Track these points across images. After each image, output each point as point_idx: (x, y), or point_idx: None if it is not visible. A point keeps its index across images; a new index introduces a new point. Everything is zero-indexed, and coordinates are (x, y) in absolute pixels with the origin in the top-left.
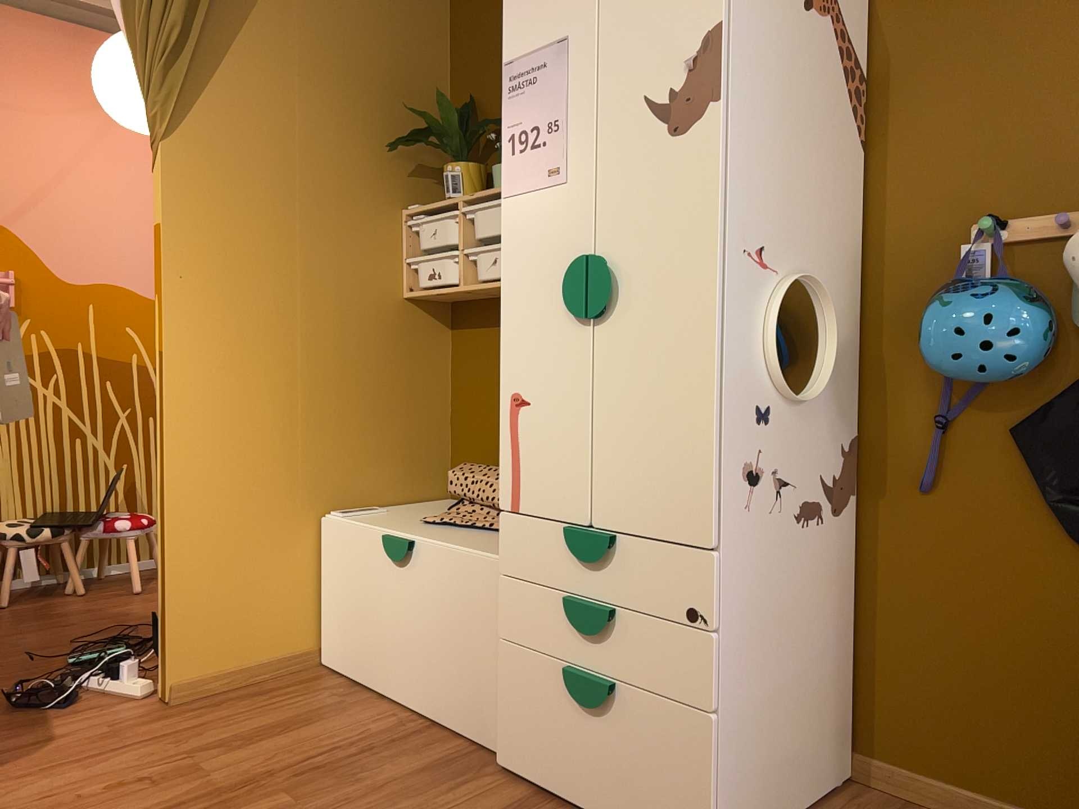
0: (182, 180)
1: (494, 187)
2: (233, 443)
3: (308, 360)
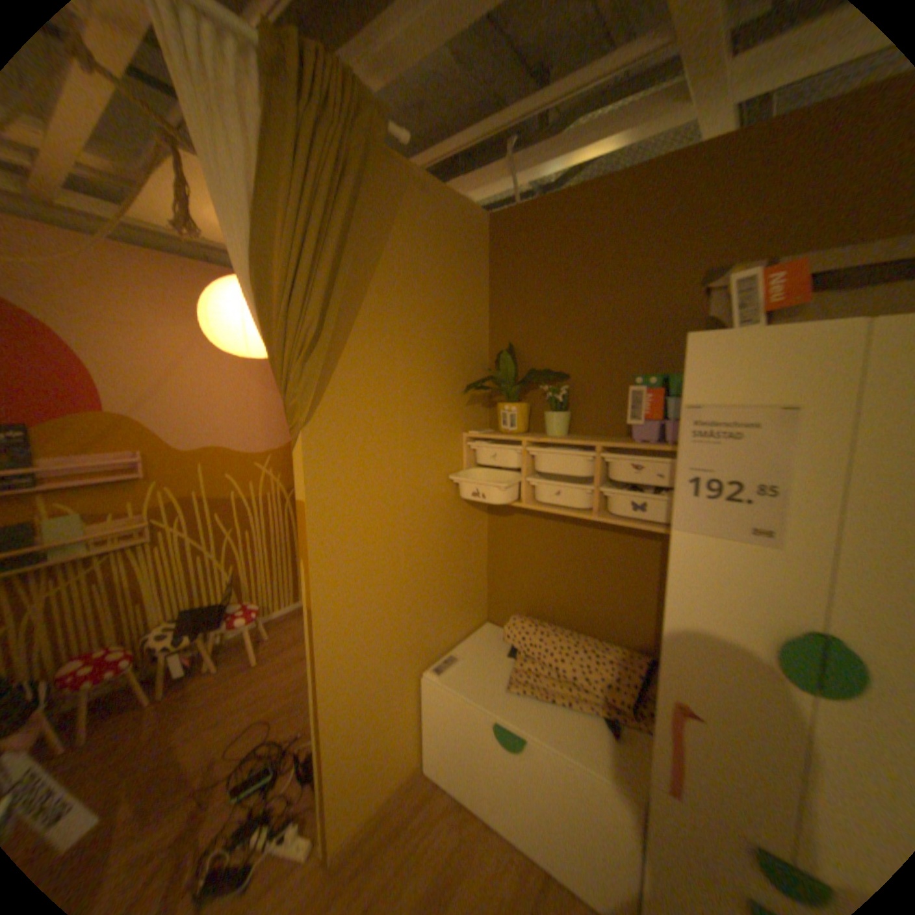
0: (318, 459)
1: (546, 427)
2: (364, 654)
3: (410, 568)
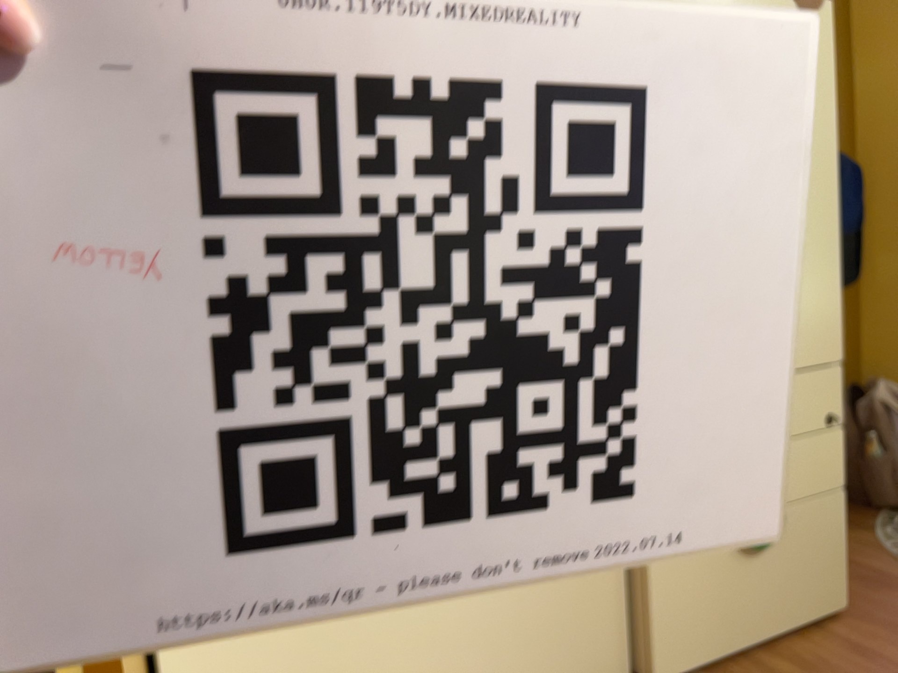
0: None
1: None
2: None
3: None
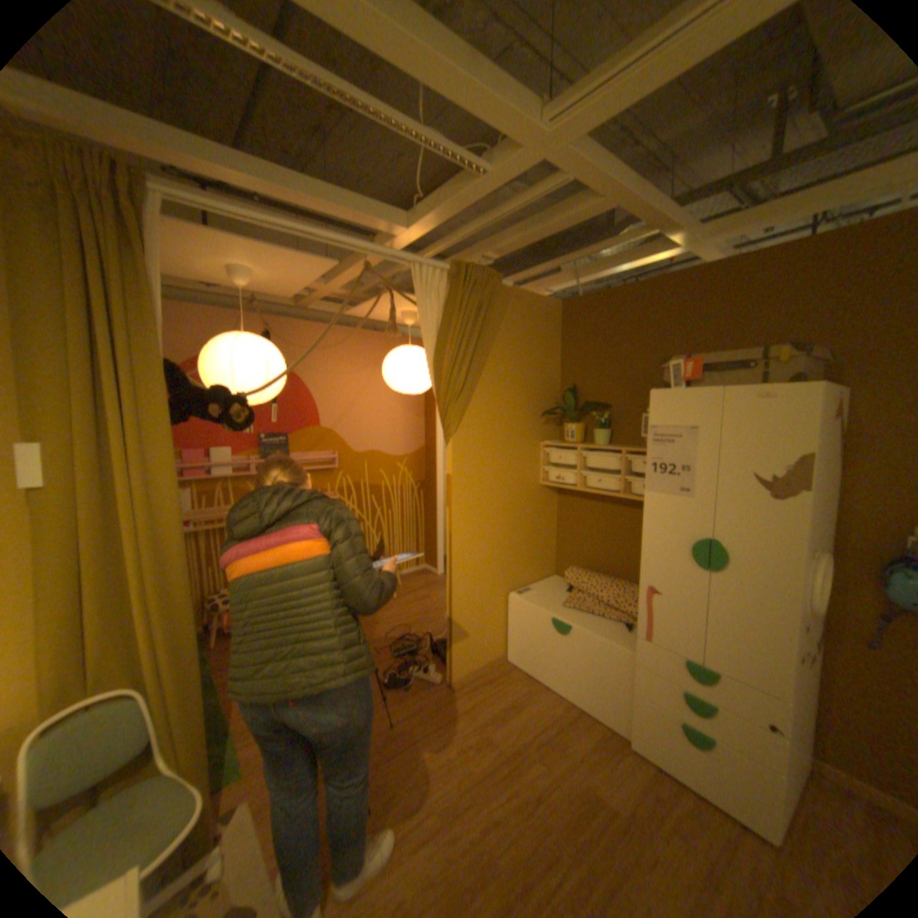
0: (457, 453)
1: (594, 439)
2: (475, 569)
3: (503, 524)
